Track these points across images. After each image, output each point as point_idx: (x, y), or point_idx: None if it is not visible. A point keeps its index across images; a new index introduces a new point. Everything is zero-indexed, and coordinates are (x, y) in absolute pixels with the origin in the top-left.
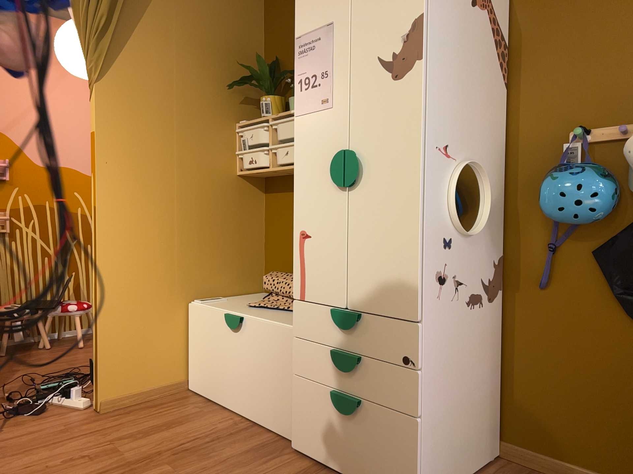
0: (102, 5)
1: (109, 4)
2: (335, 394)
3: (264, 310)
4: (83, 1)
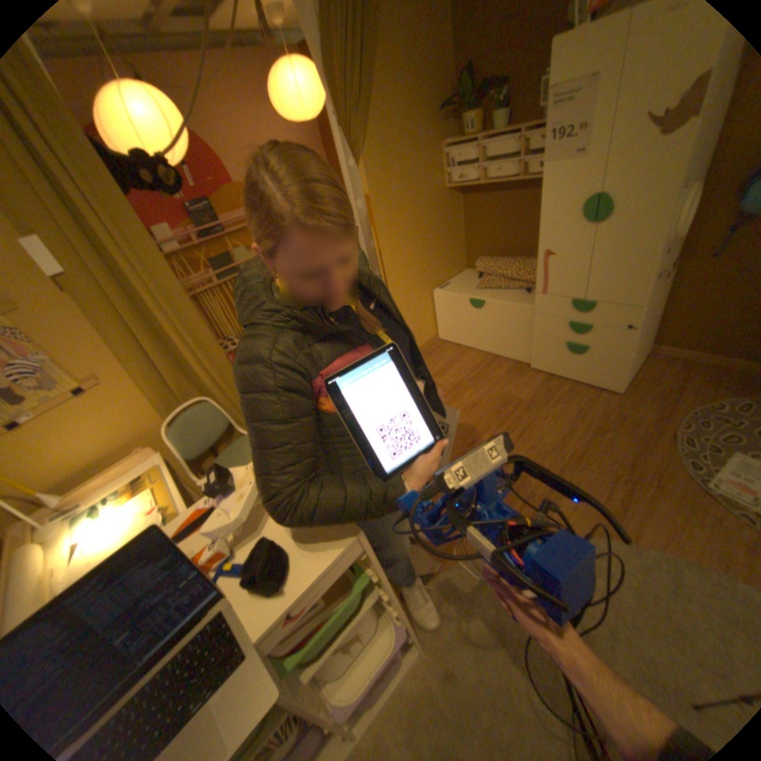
0: (352, 76)
1: (357, 73)
2: (570, 343)
3: (492, 290)
4: (338, 79)
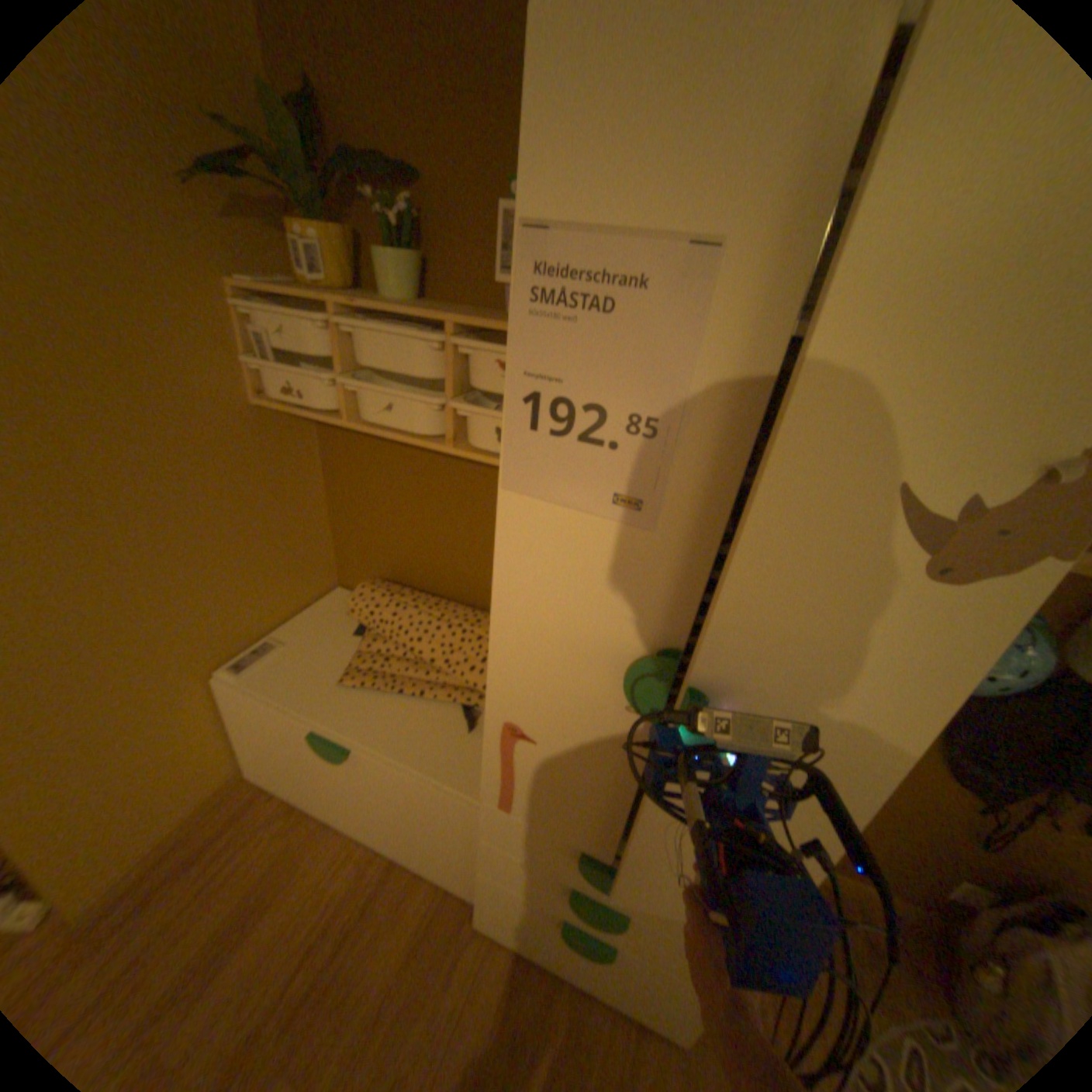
0: None
1: None
2: (574, 936)
3: (383, 700)
4: None
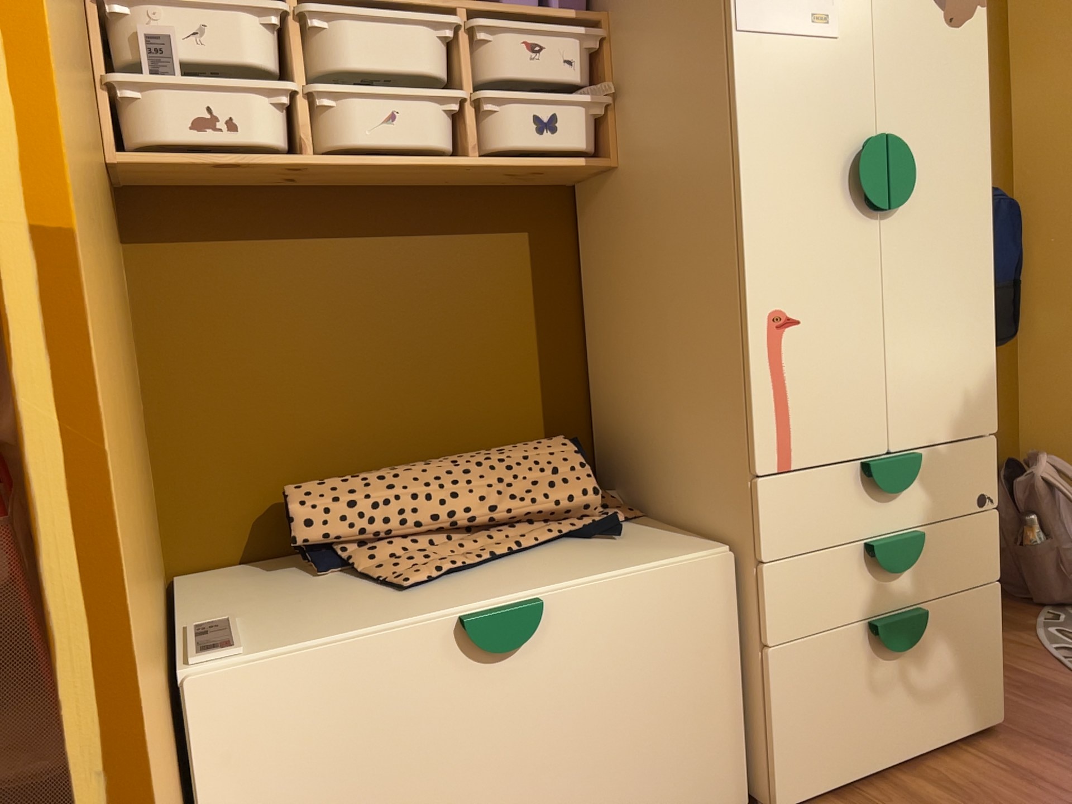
0: None
1: None
2: (890, 622)
3: (483, 573)
4: None
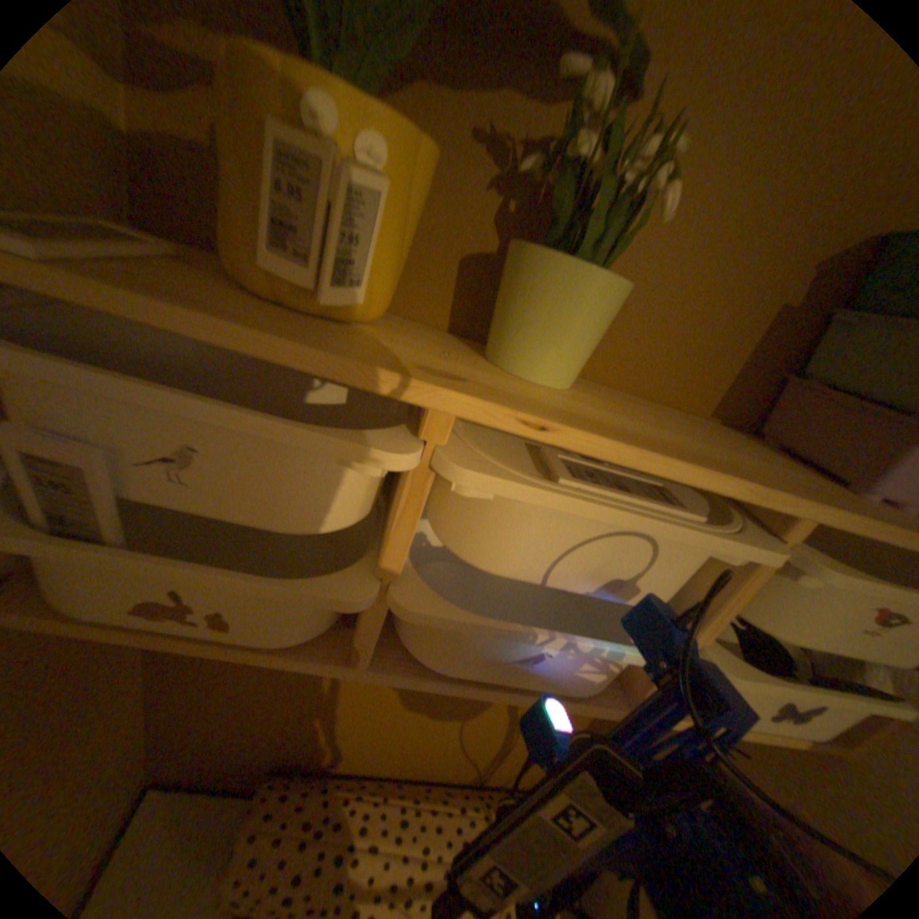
0: None
1: None
2: None
3: None
4: None
